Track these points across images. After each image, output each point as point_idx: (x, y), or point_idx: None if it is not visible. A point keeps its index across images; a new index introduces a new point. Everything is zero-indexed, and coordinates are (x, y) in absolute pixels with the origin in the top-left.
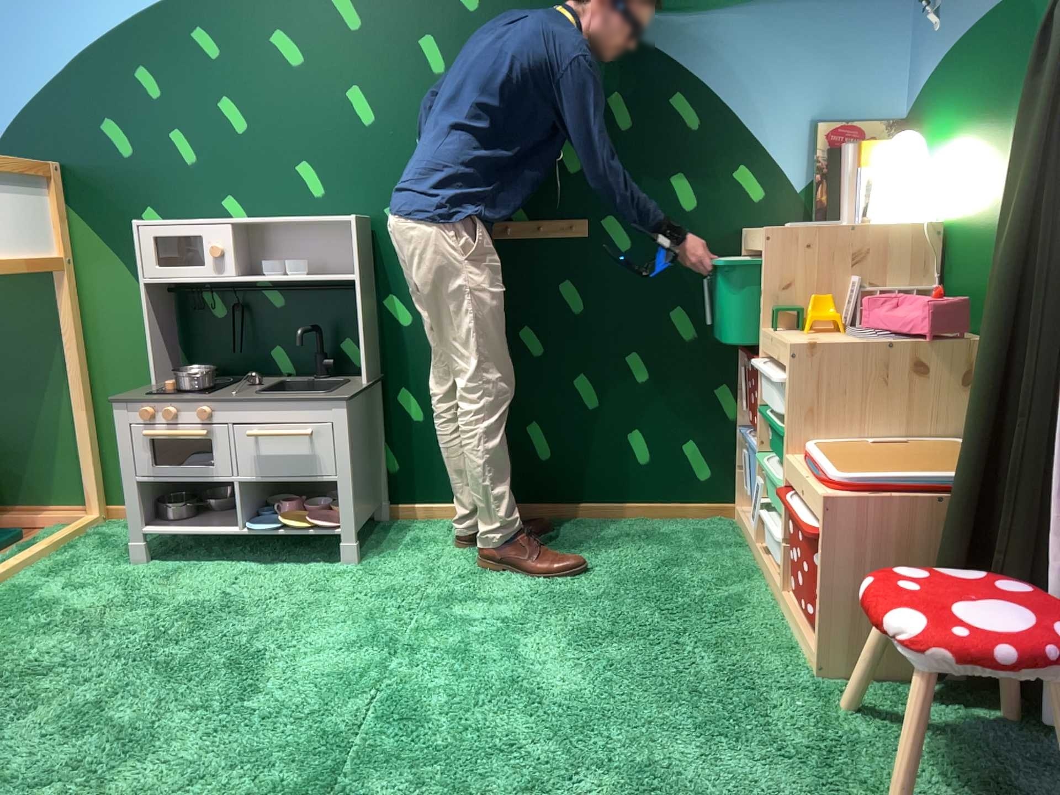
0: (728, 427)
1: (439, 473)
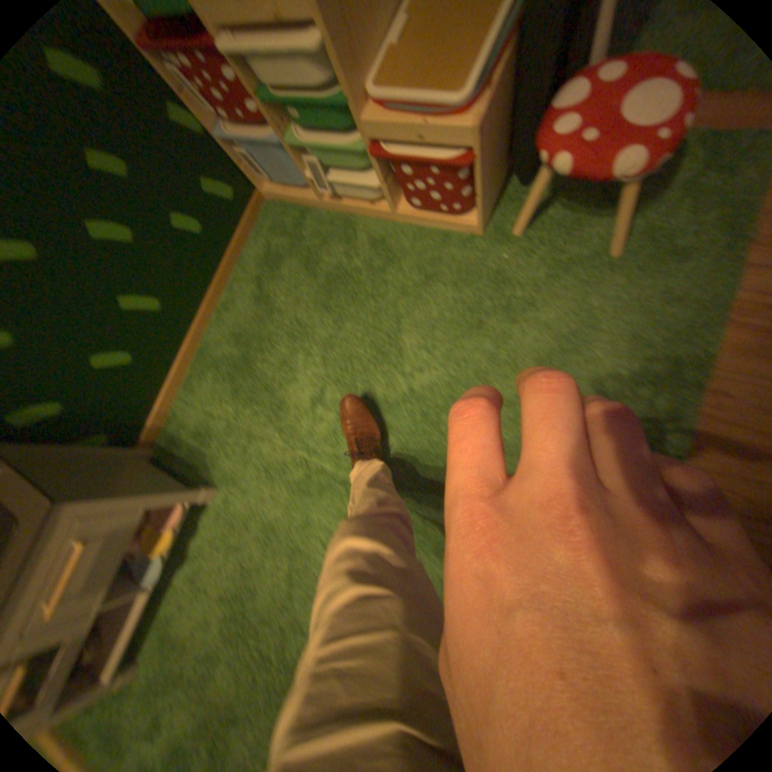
0: (207, 135)
1: (127, 396)
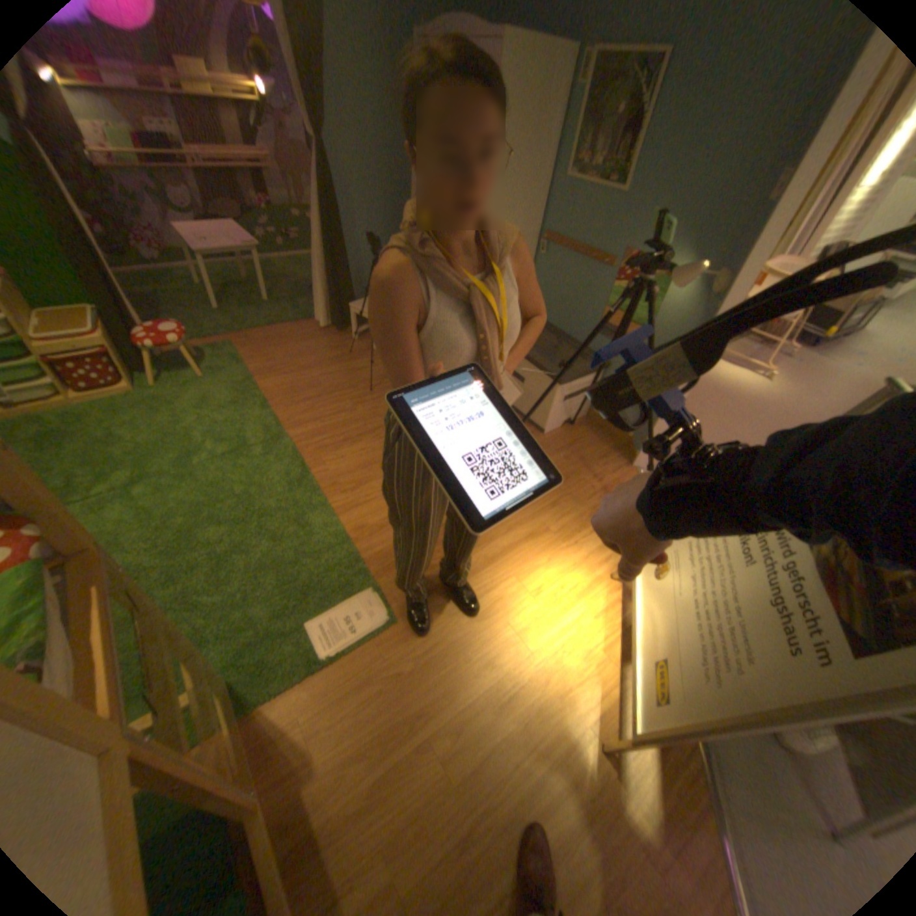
0: None
1: None
